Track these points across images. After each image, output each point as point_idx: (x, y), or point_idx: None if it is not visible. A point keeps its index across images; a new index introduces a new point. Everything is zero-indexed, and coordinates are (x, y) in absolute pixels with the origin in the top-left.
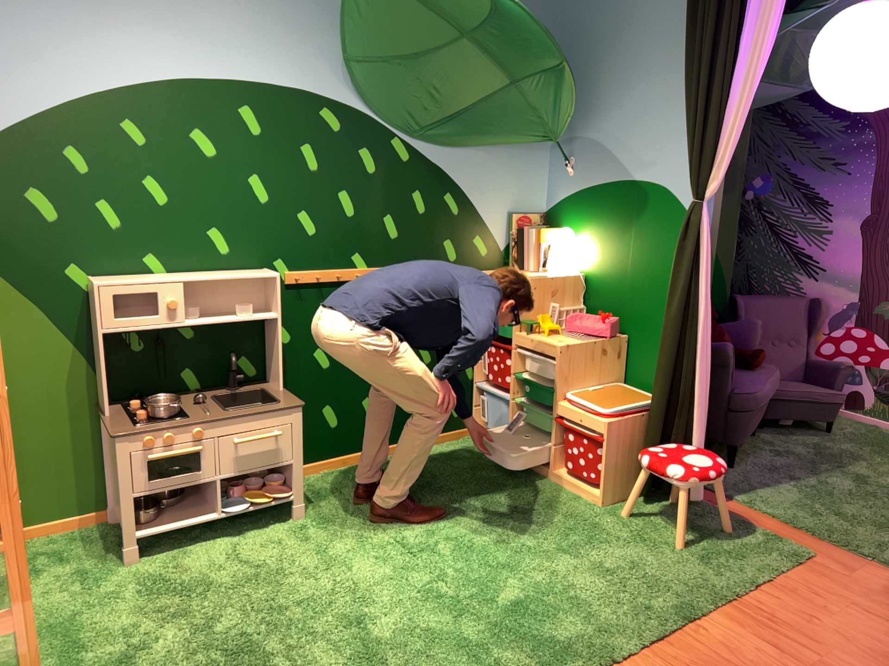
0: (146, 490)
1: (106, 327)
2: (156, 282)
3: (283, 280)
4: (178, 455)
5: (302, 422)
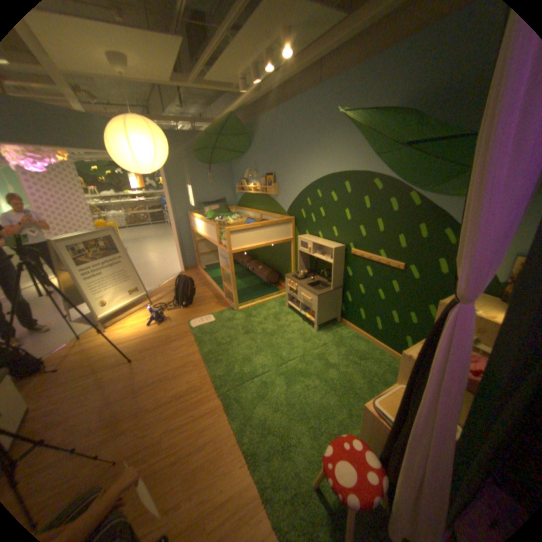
0: (288, 293)
1: (298, 249)
2: (307, 240)
3: (351, 252)
4: (291, 288)
5: (317, 301)
